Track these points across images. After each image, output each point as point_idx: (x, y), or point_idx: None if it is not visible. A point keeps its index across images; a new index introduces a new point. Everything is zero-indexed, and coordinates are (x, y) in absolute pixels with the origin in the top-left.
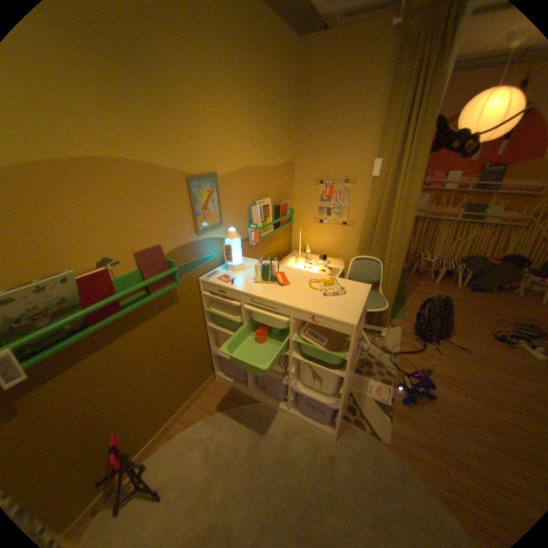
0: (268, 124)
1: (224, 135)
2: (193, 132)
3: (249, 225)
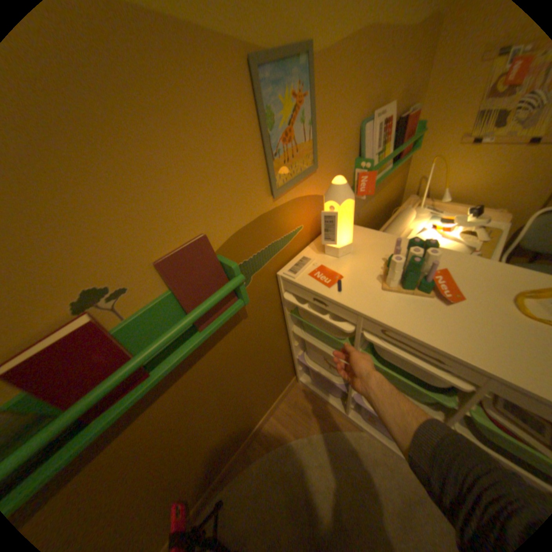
0: None
1: None
2: None
3: (357, 161)
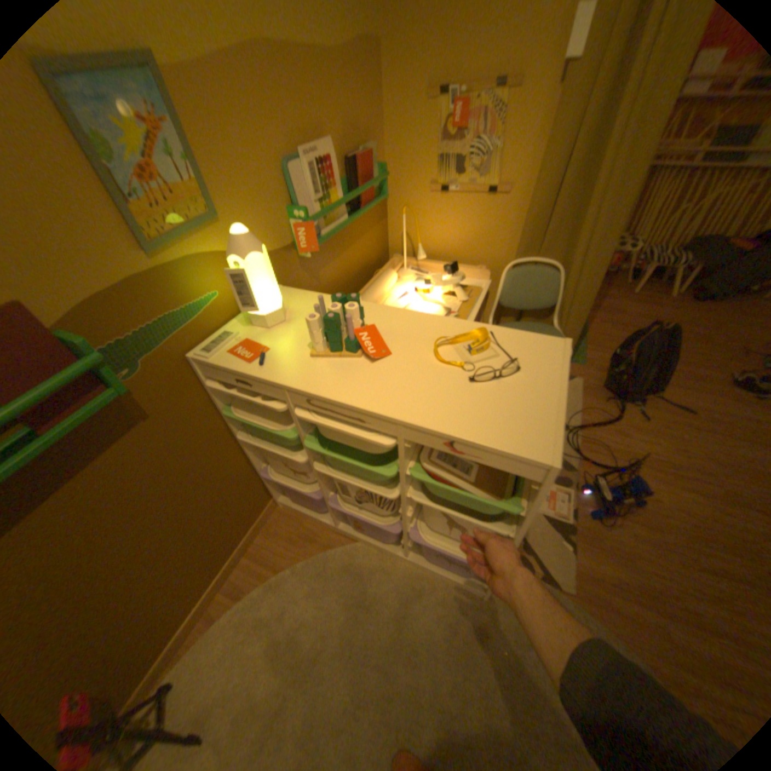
0: None
1: None
2: None
3: (289, 210)
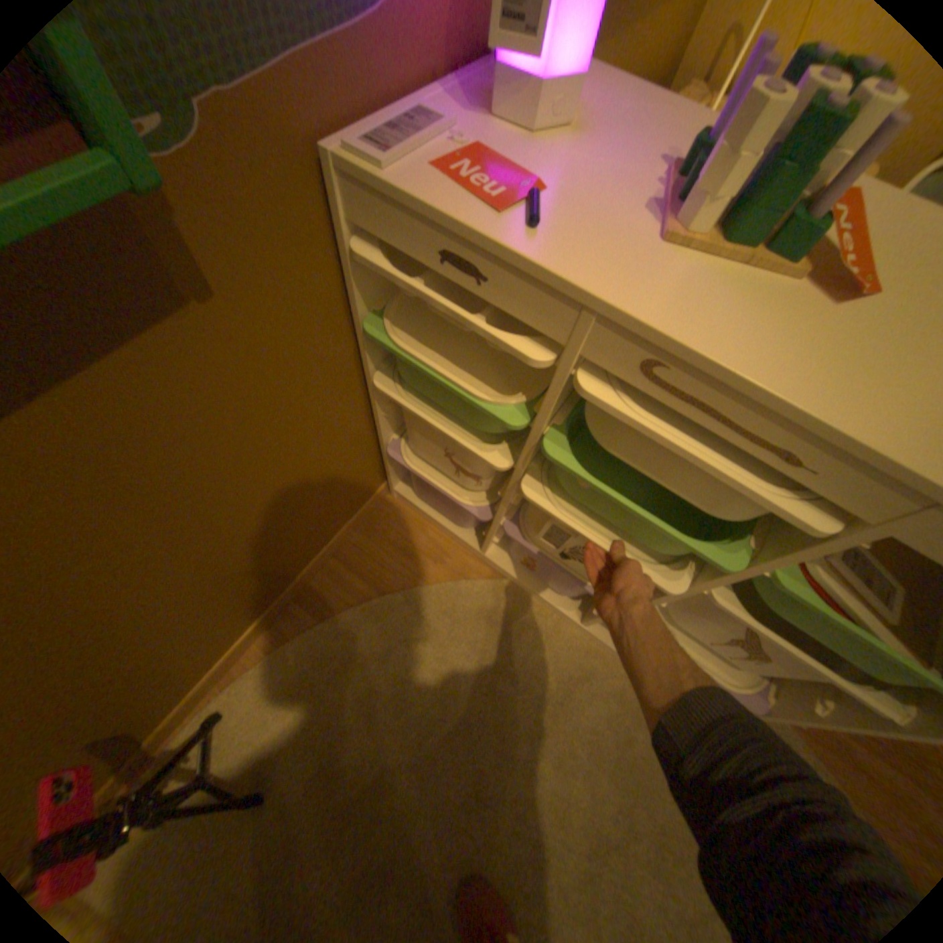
0: None
1: None
2: None
3: None
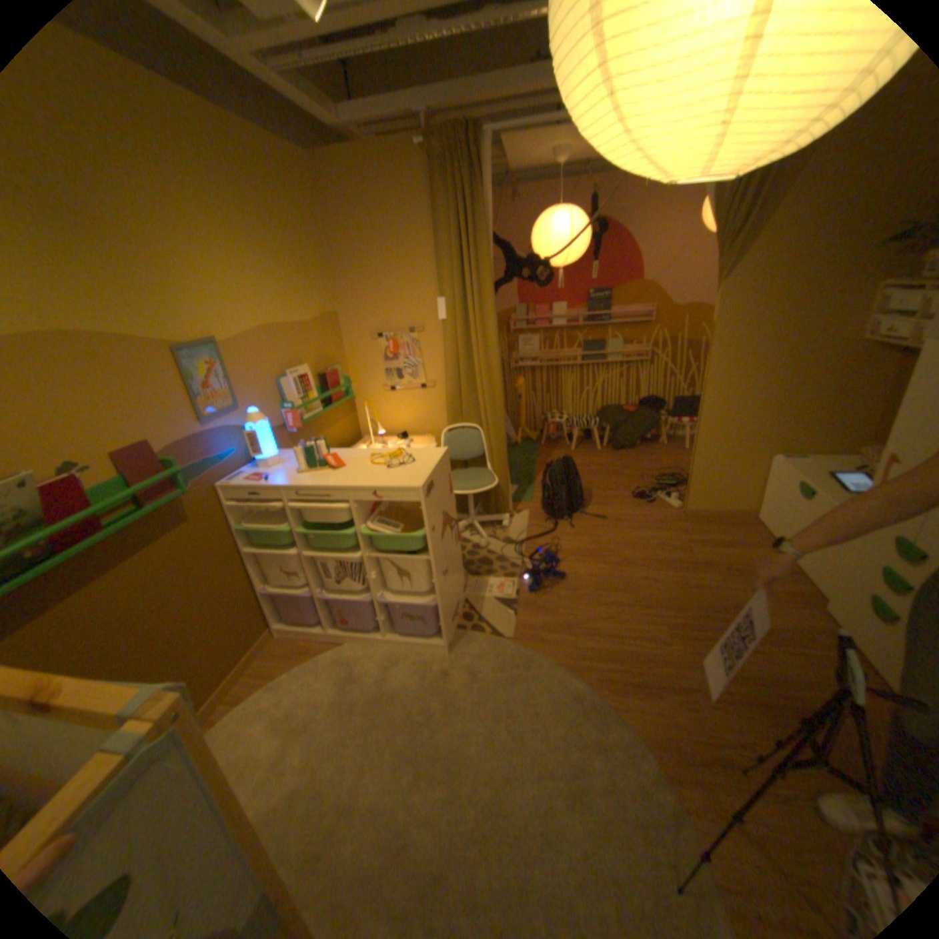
0: (283, 267)
1: (216, 288)
2: (169, 289)
3: (281, 405)
